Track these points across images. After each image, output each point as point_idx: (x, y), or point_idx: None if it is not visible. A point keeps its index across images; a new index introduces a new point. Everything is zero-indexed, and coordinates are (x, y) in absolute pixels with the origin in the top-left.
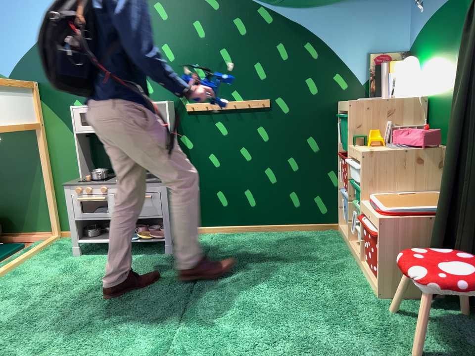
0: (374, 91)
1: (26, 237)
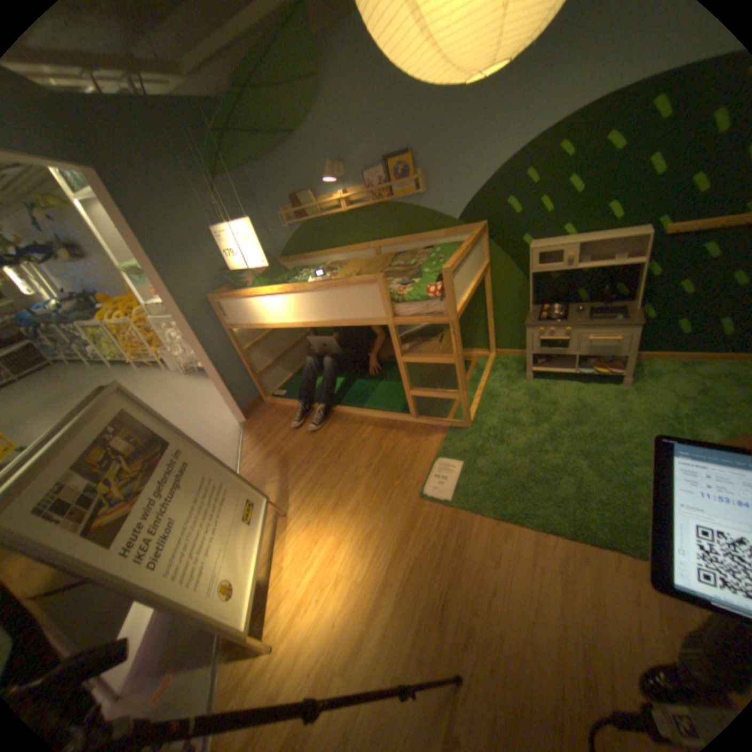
0: None
1: (467, 354)
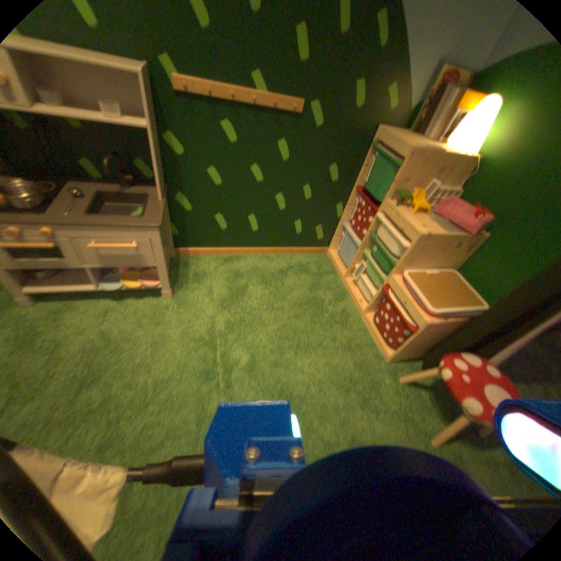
0: (421, 121)
1: None
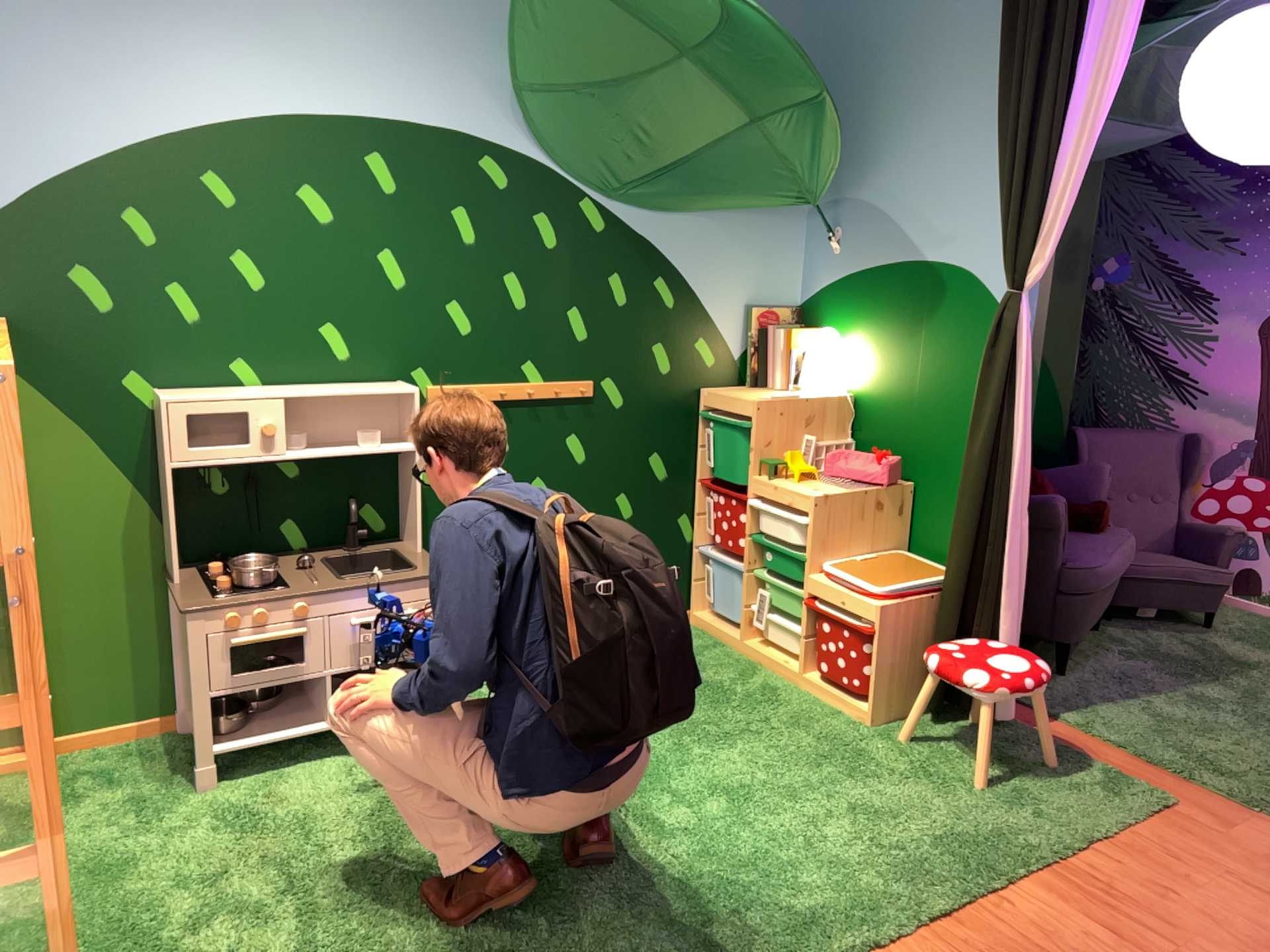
0: (755, 375)
1: None
